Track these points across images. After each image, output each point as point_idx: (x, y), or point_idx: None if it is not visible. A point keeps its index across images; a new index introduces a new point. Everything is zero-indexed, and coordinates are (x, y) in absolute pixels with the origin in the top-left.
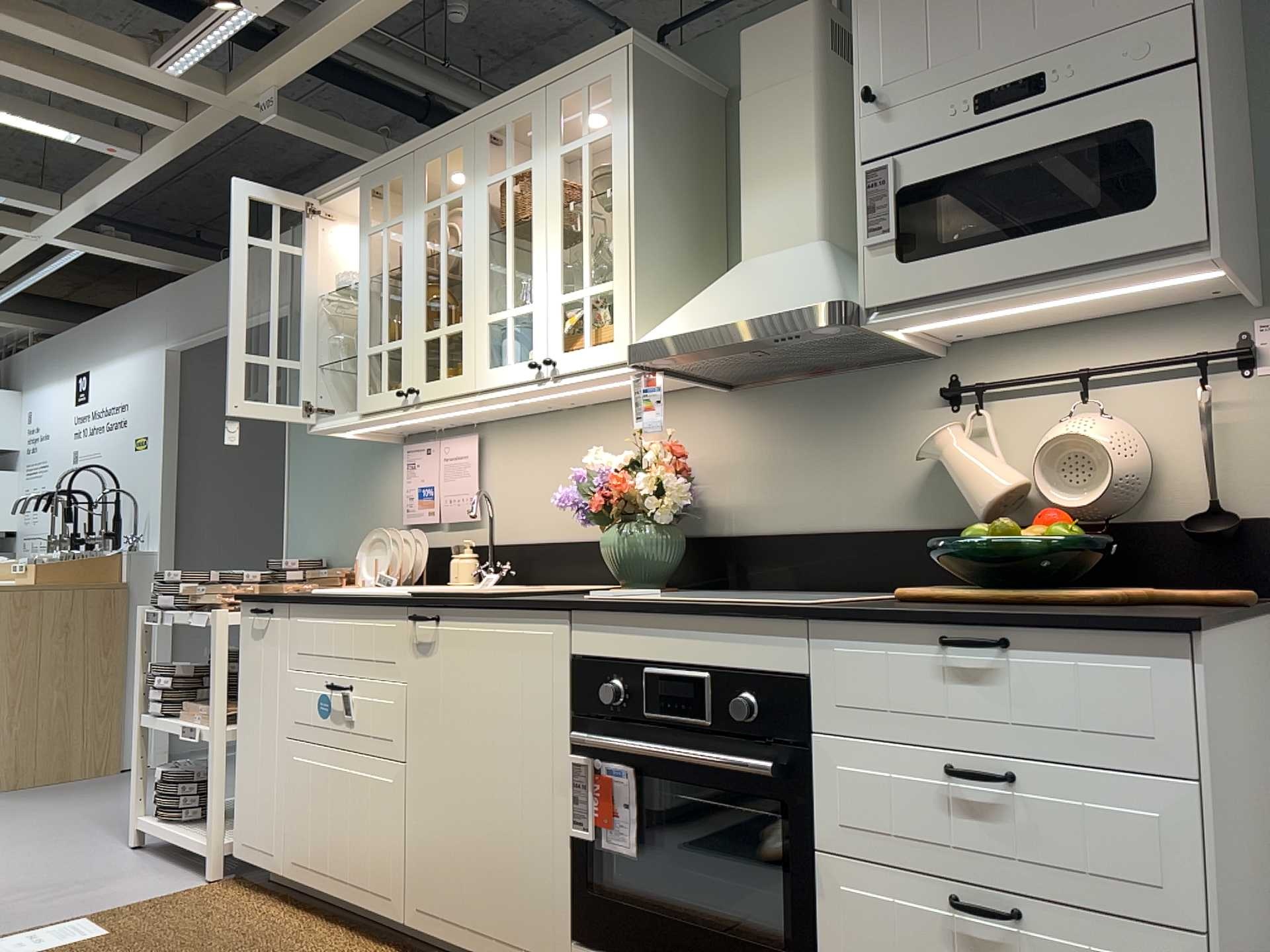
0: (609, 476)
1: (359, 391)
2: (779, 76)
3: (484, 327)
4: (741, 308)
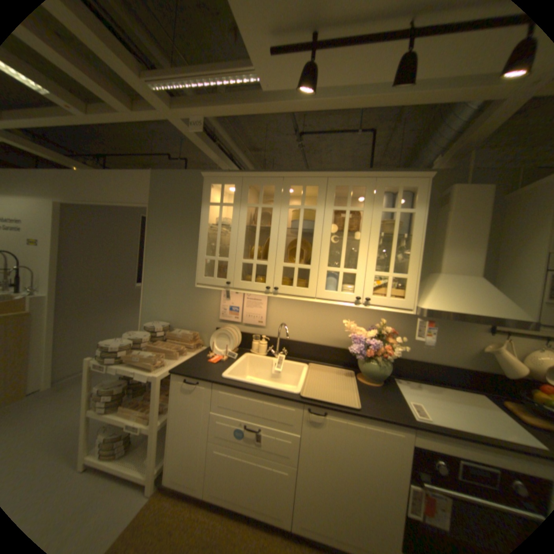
0: (356, 333)
1: (235, 277)
2: (475, 208)
3: (325, 272)
4: (479, 307)
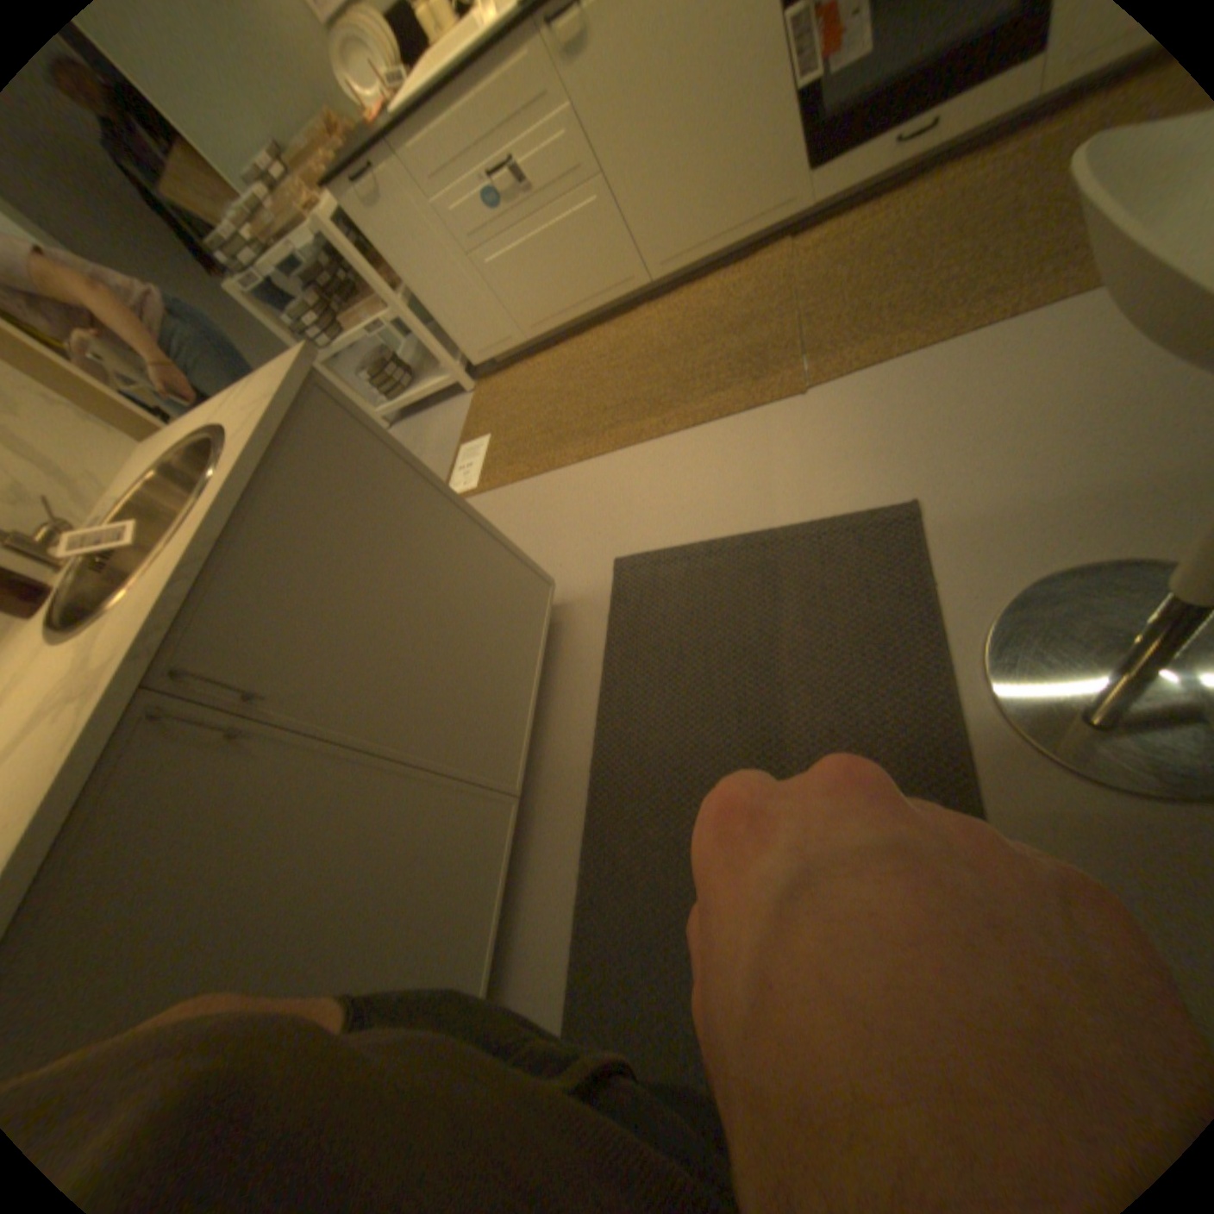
0: None
1: None
2: None
3: None
4: None
